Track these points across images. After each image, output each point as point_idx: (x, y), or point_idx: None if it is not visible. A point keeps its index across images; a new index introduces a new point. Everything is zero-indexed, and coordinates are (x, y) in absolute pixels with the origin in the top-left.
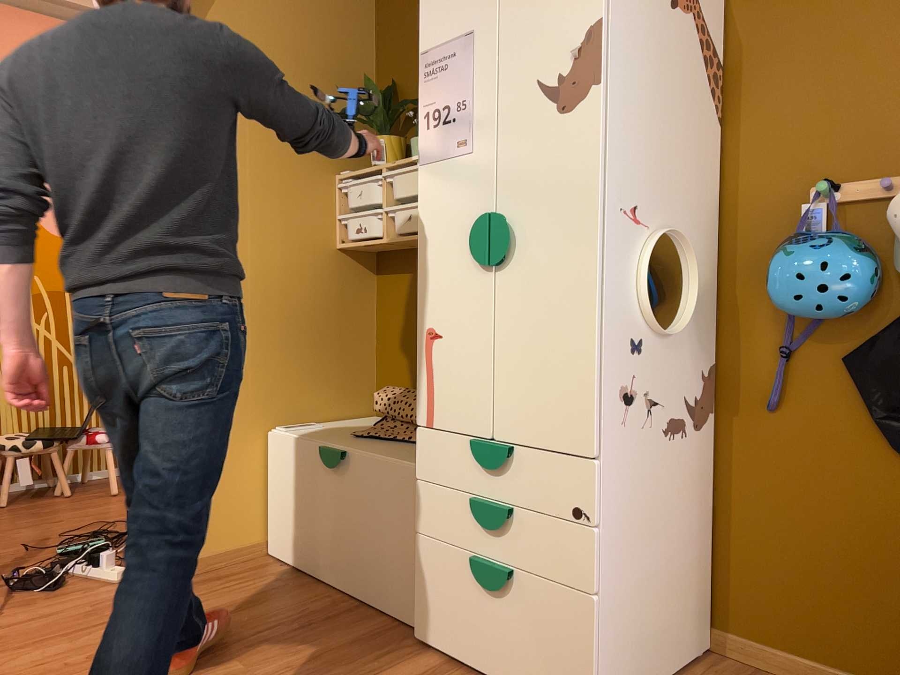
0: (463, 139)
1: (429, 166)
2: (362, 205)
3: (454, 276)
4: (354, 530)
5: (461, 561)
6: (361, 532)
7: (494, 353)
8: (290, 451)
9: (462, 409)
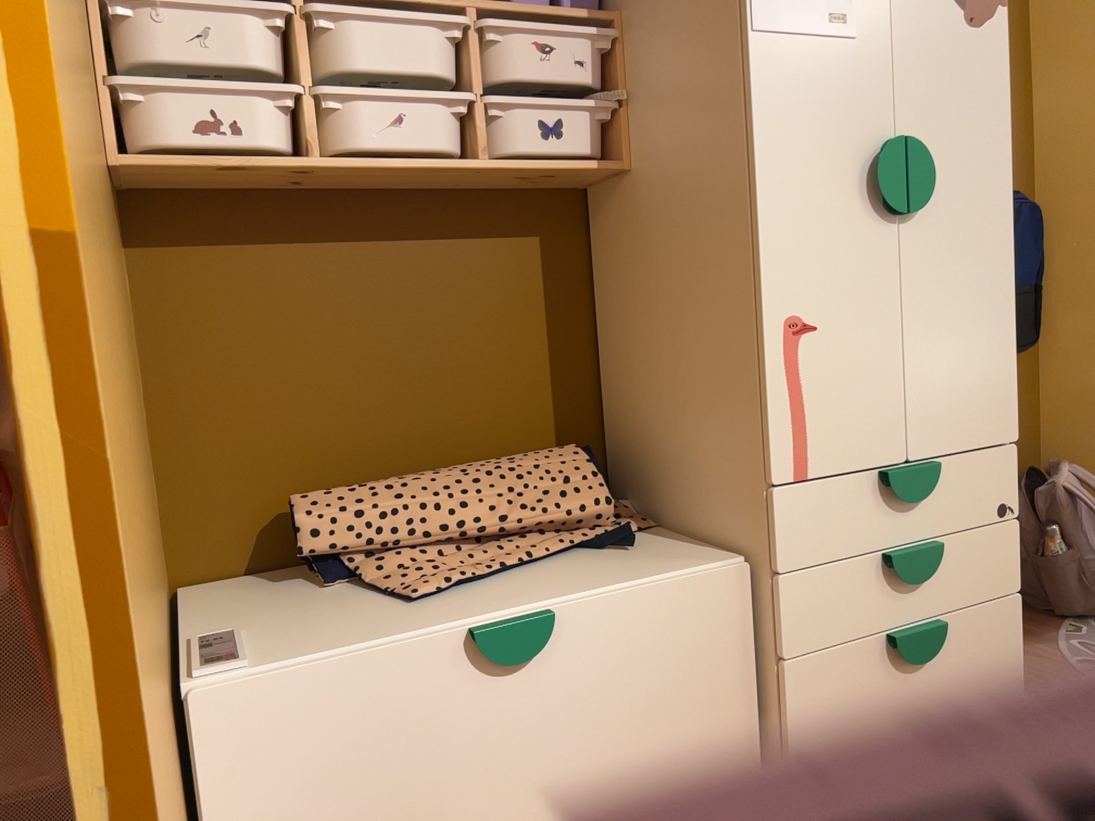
0: (840, 14)
1: (774, 41)
2: (210, 68)
3: (835, 230)
4: (592, 756)
5: (868, 655)
6: (614, 749)
7: (903, 342)
8: (328, 700)
9: (860, 434)
